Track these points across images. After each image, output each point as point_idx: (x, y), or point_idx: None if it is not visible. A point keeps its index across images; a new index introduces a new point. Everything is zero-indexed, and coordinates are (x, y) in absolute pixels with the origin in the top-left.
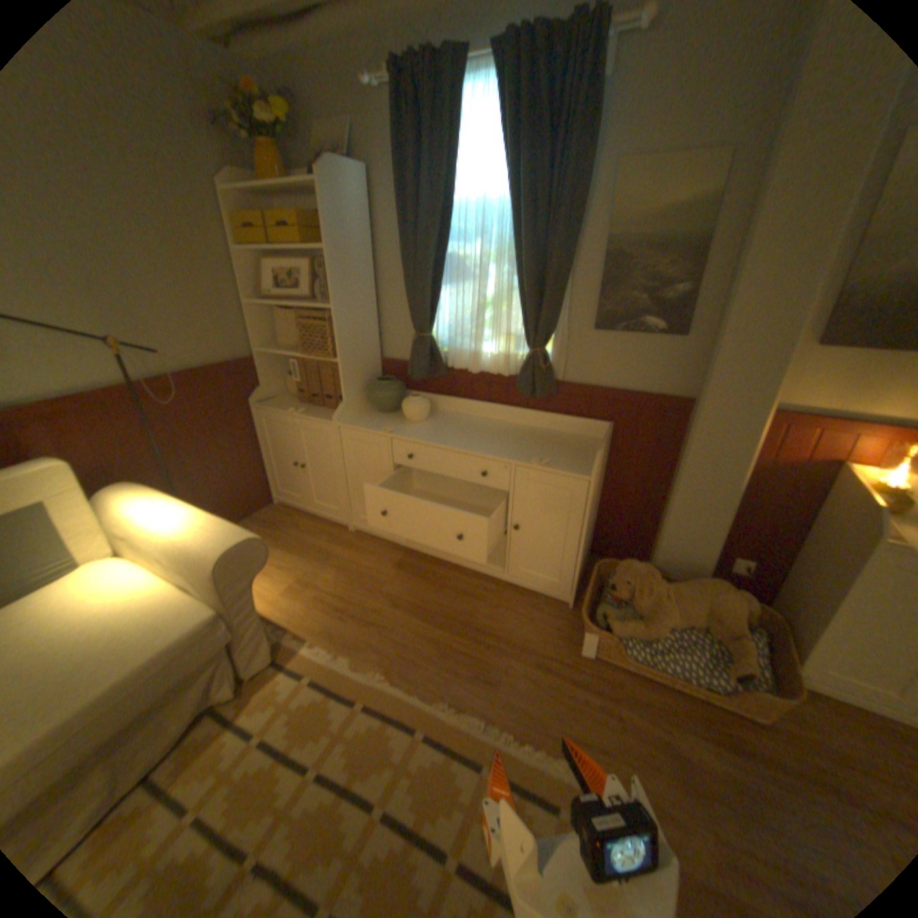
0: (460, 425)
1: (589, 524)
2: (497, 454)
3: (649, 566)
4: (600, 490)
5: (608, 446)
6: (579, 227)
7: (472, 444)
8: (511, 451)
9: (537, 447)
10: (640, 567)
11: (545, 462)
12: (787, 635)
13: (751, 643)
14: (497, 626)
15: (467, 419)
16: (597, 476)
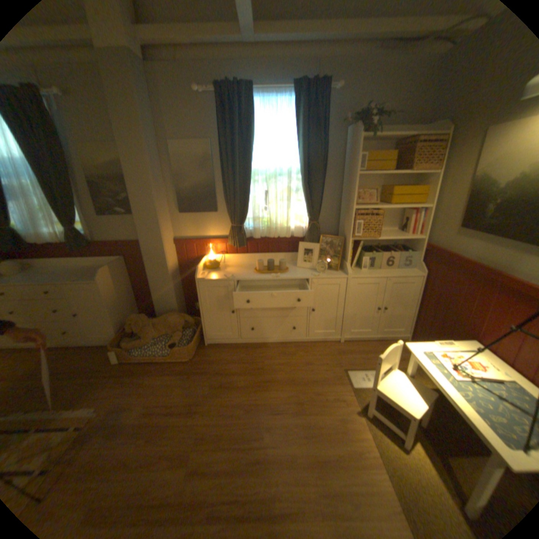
0: (39, 273)
1: (109, 305)
2: (50, 283)
3: (140, 316)
4: (128, 289)
5: (122, 268)
6: (65, 173)
7: (38, 281)
8: (60, 280)
9: (78, 275)
10: (134, 317)
11: (73, 281)
12: (200, 326)
13: (178, 333)
14: (70, 369)
15: (48, 270)
16: (101, 281)
